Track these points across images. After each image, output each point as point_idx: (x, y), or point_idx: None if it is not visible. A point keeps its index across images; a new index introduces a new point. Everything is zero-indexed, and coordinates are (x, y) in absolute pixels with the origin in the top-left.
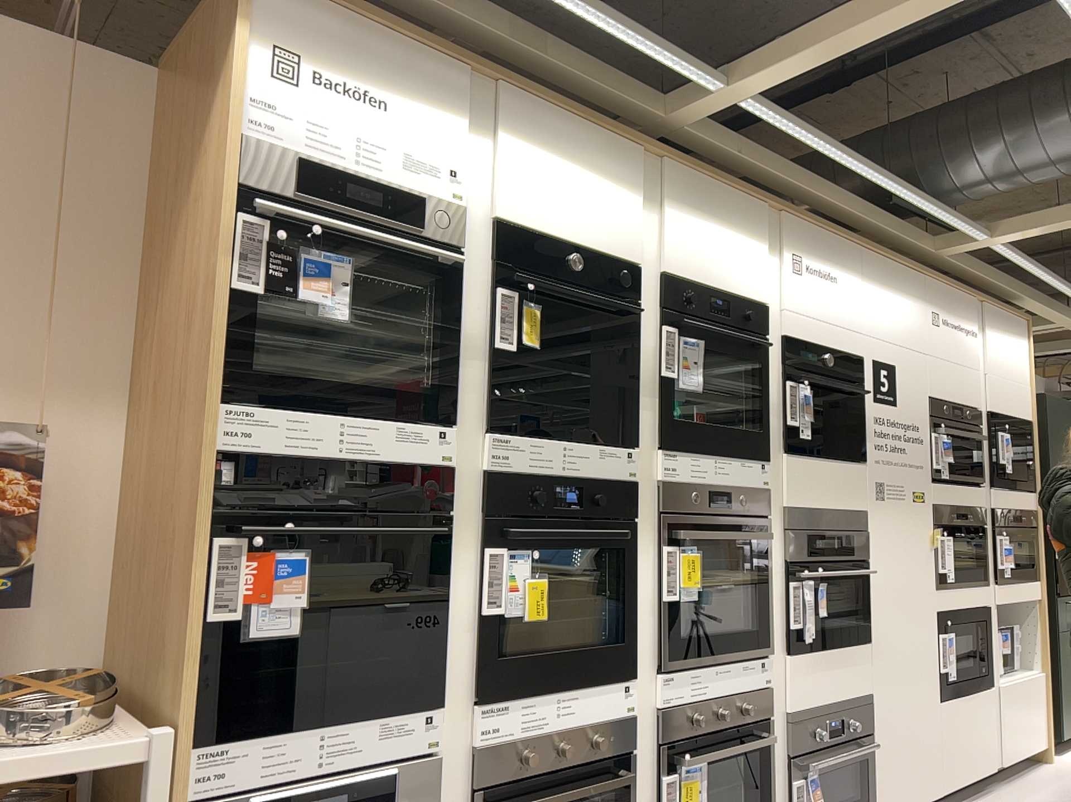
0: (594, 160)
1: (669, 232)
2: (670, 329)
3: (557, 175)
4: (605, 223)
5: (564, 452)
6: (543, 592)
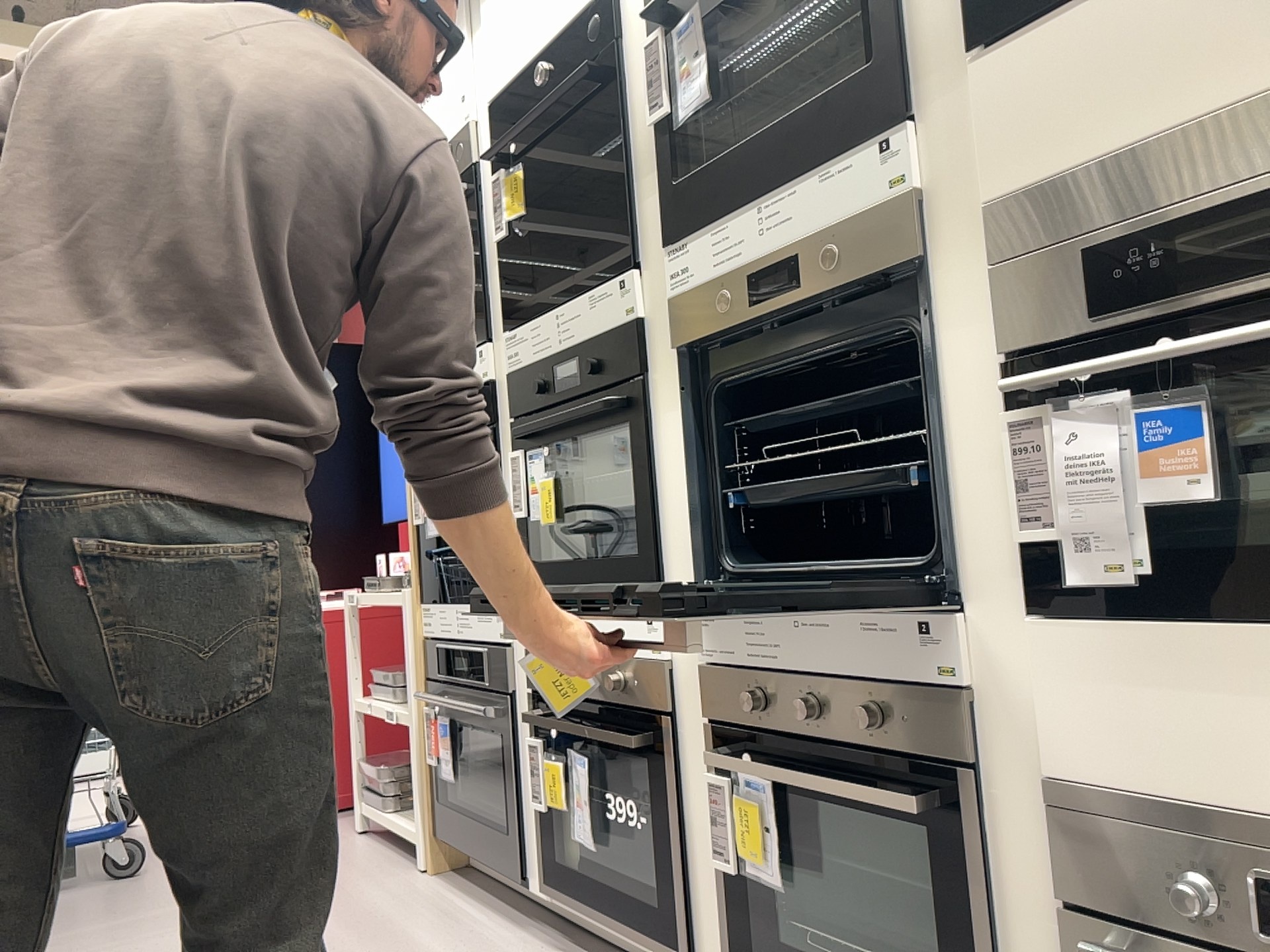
0: None
1: None
2: (654, 33)
3: None
4: None
5: (555, 322)
6: (547, 499)
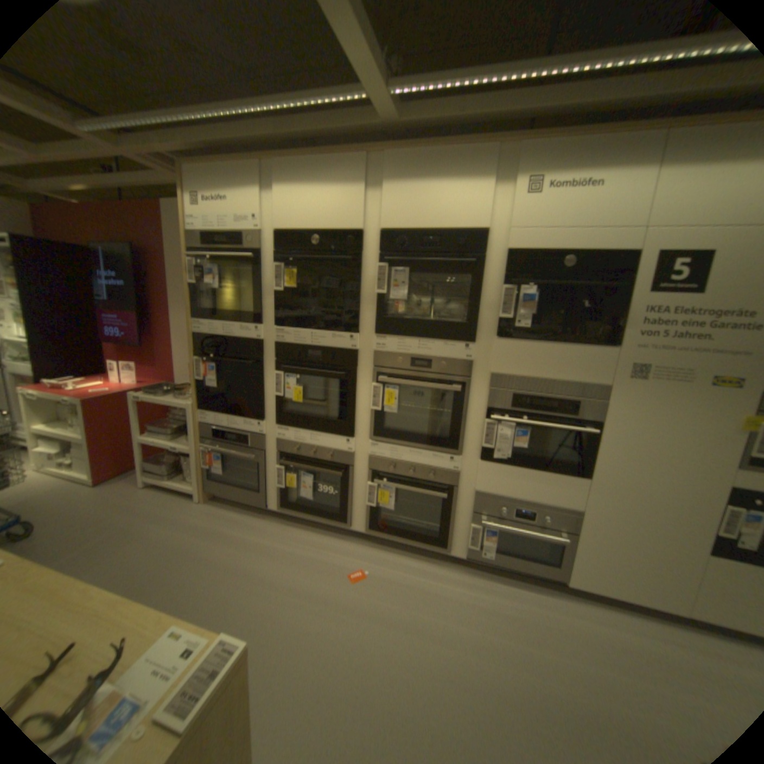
0: (328, 173)
1: (389, 199)
2: (385, 265)
3: (304, 193)
4: (336, 210)
5: (311, 337)
6: (299, 396)
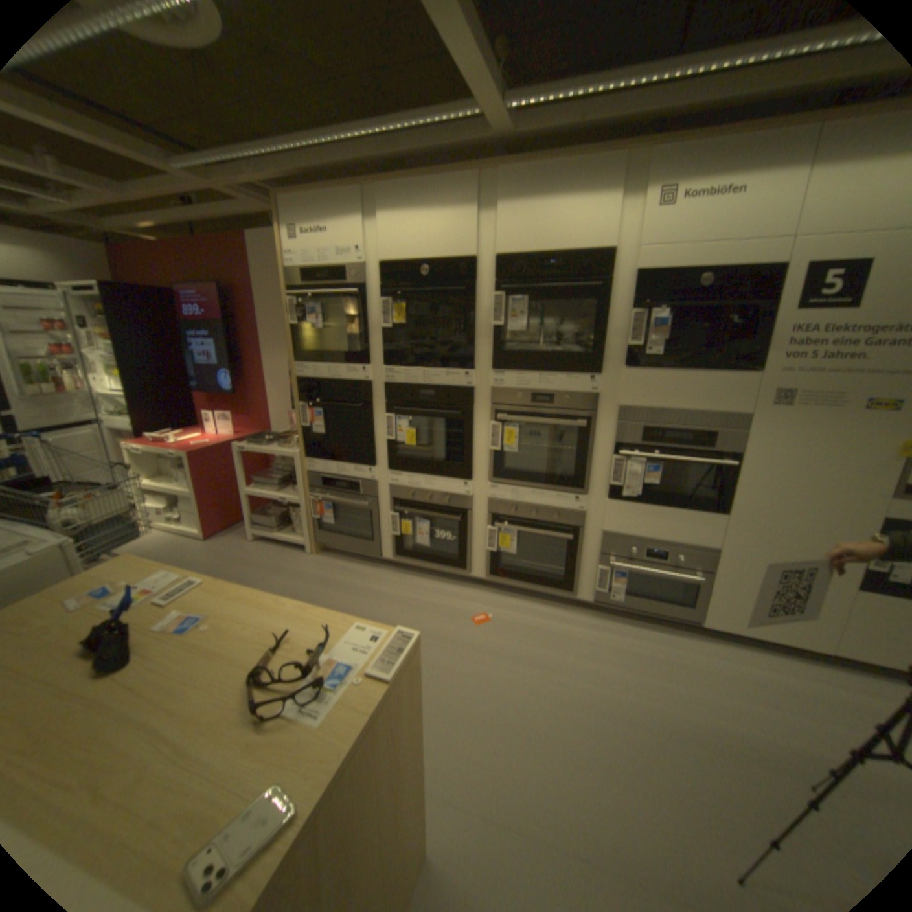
0: (438, 195)
1: (505, 221)
2: (502, 295)
3: (411, 219)
4: (447, 237)
5: (423, 376)
6: (413, 439)
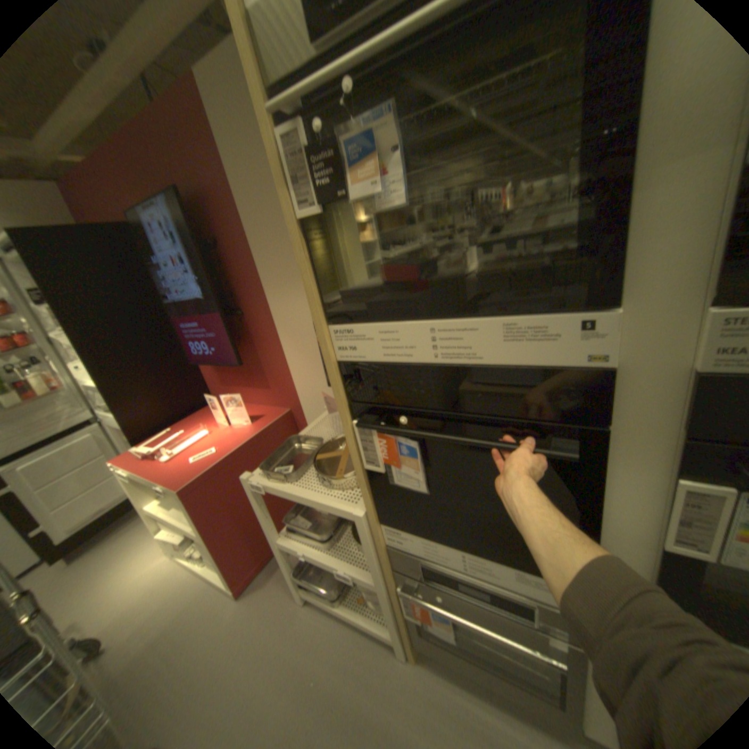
0: None
1: None
2: None
3: None
4: None
5: None
6: None
